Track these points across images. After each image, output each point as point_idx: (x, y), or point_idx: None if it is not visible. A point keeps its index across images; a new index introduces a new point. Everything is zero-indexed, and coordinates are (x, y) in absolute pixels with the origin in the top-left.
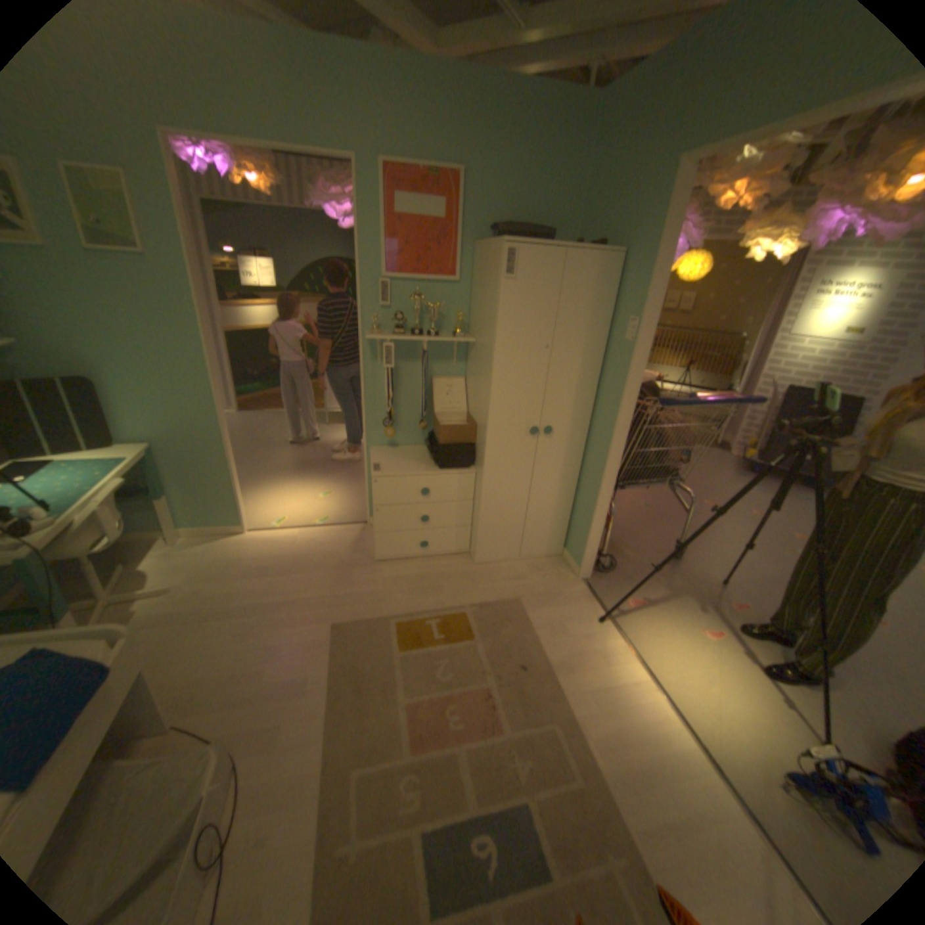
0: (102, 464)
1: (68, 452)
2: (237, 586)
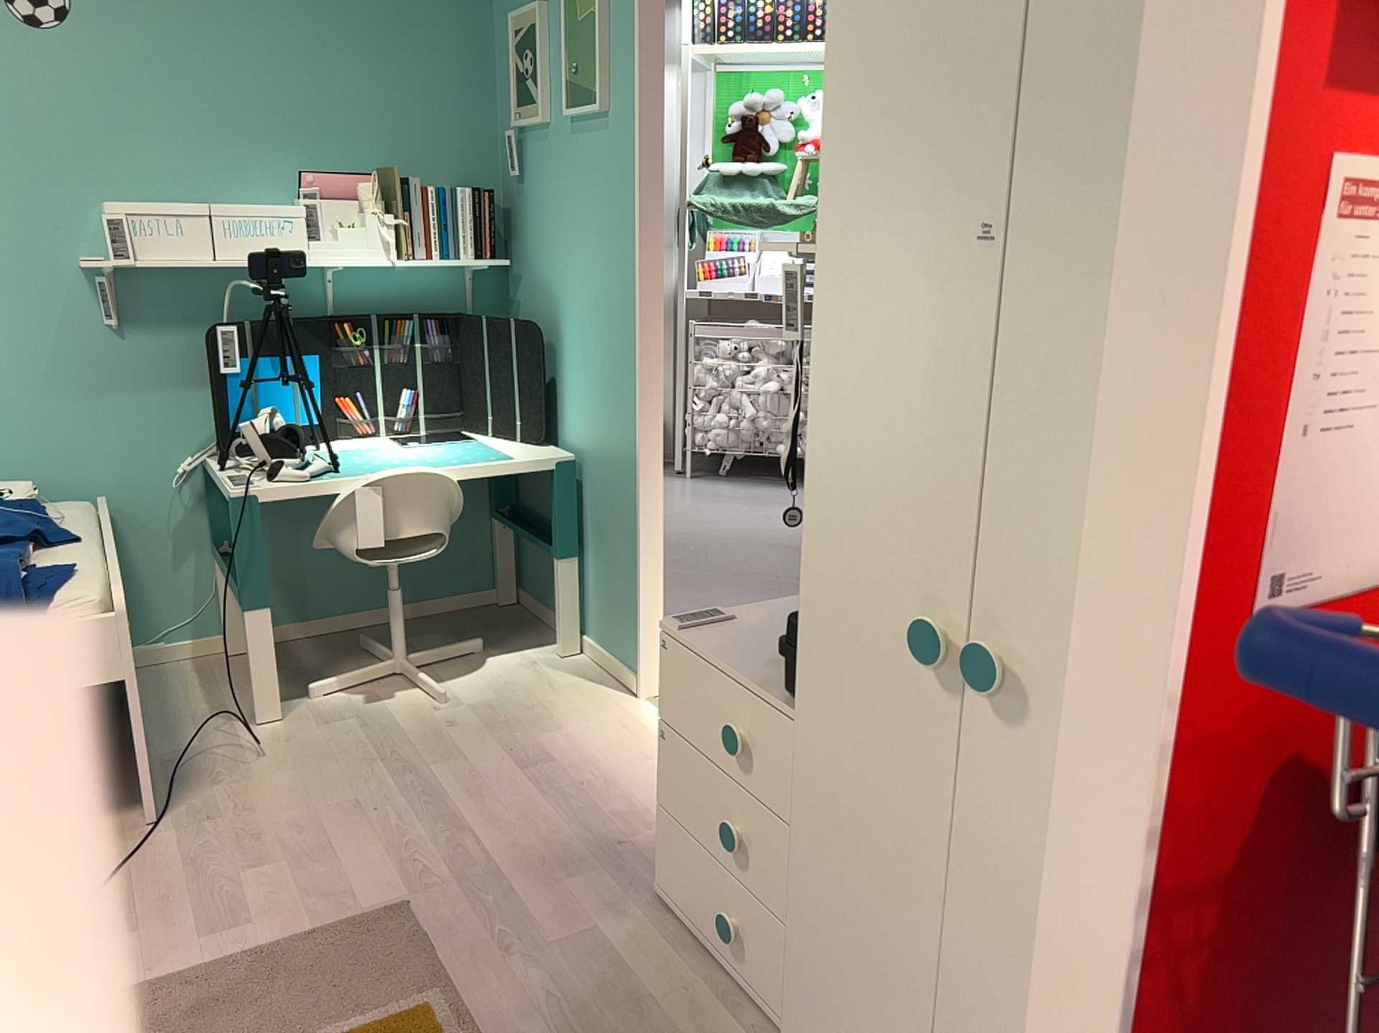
0: (487, 455)
1: (504, 436)
2: (484, 752)
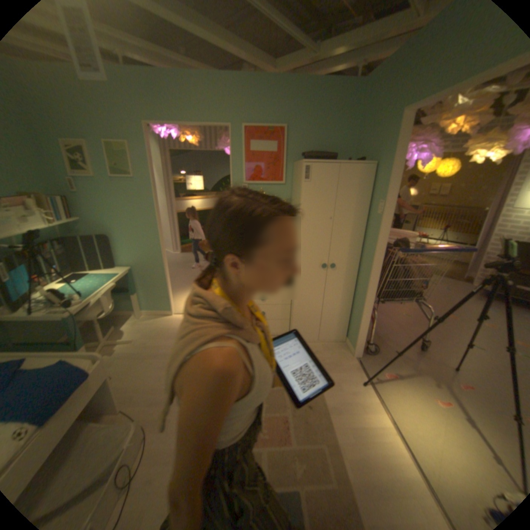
0: (107, 276)
1: (95, 270)
2: (163, 343)
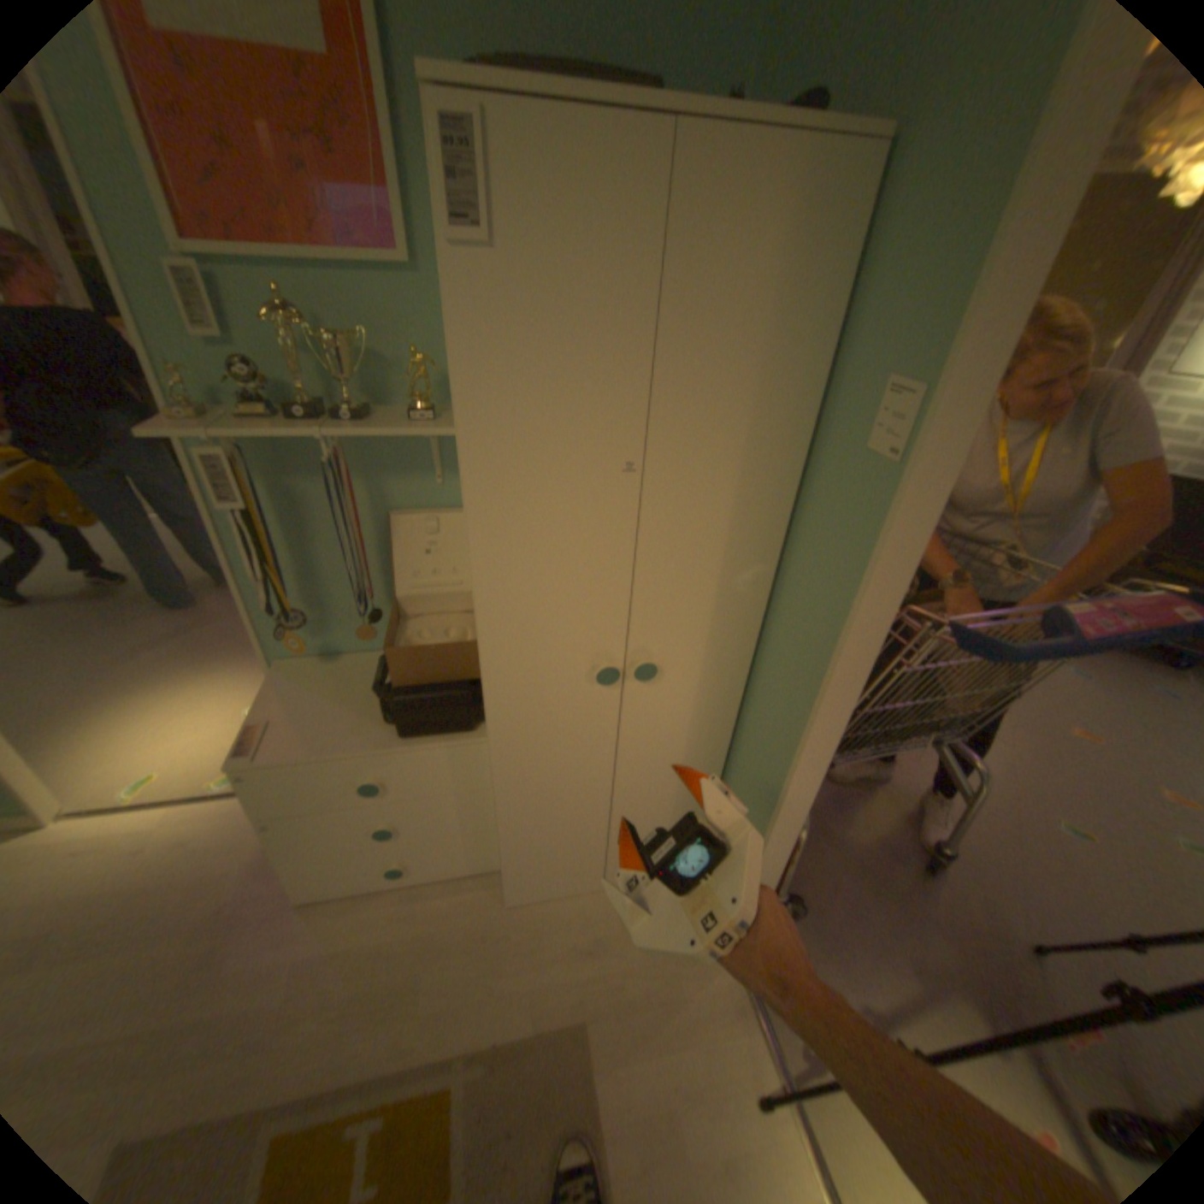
0: None
1: None
2: None
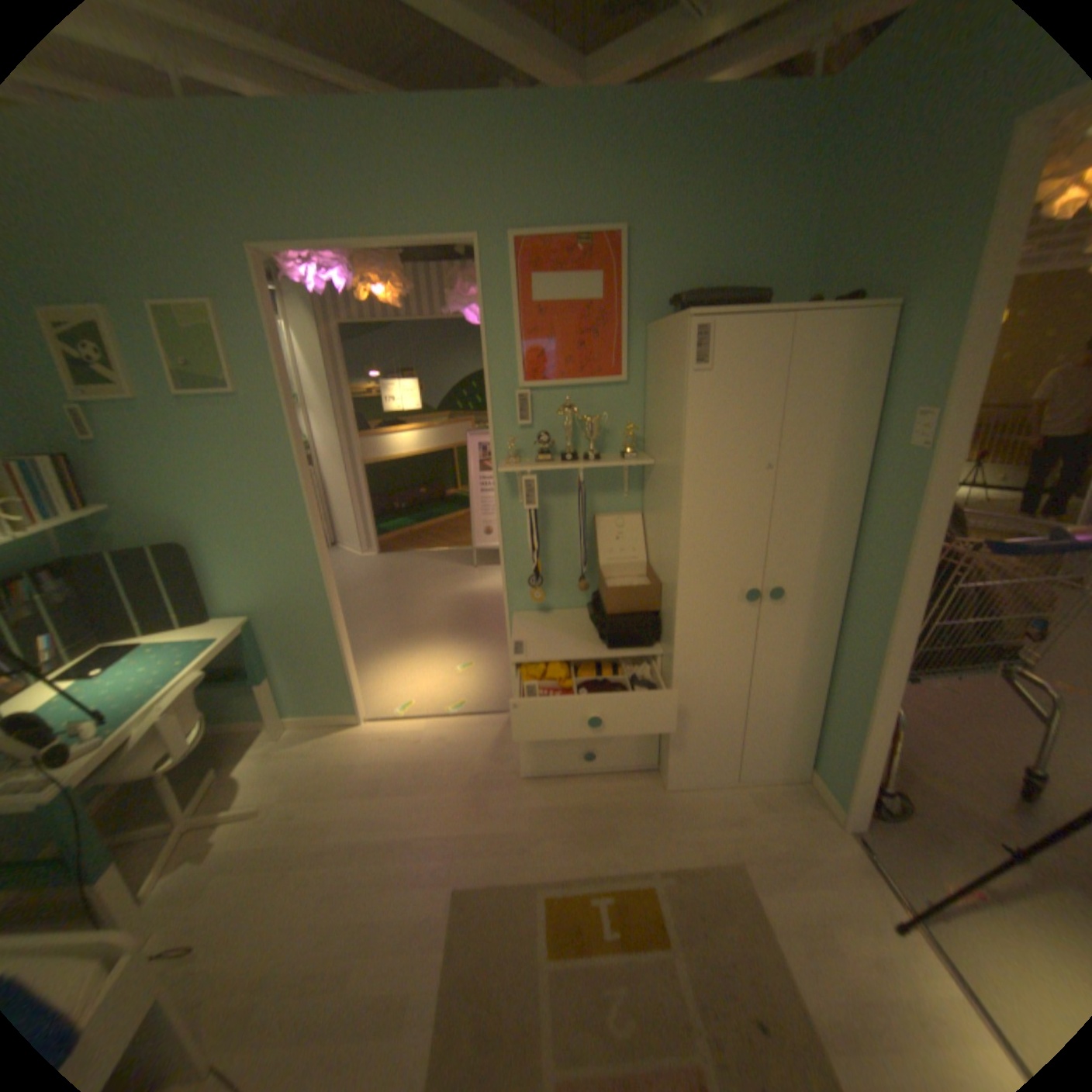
0: (188, 648)
1: (159, 632)
2: (338, 810)
